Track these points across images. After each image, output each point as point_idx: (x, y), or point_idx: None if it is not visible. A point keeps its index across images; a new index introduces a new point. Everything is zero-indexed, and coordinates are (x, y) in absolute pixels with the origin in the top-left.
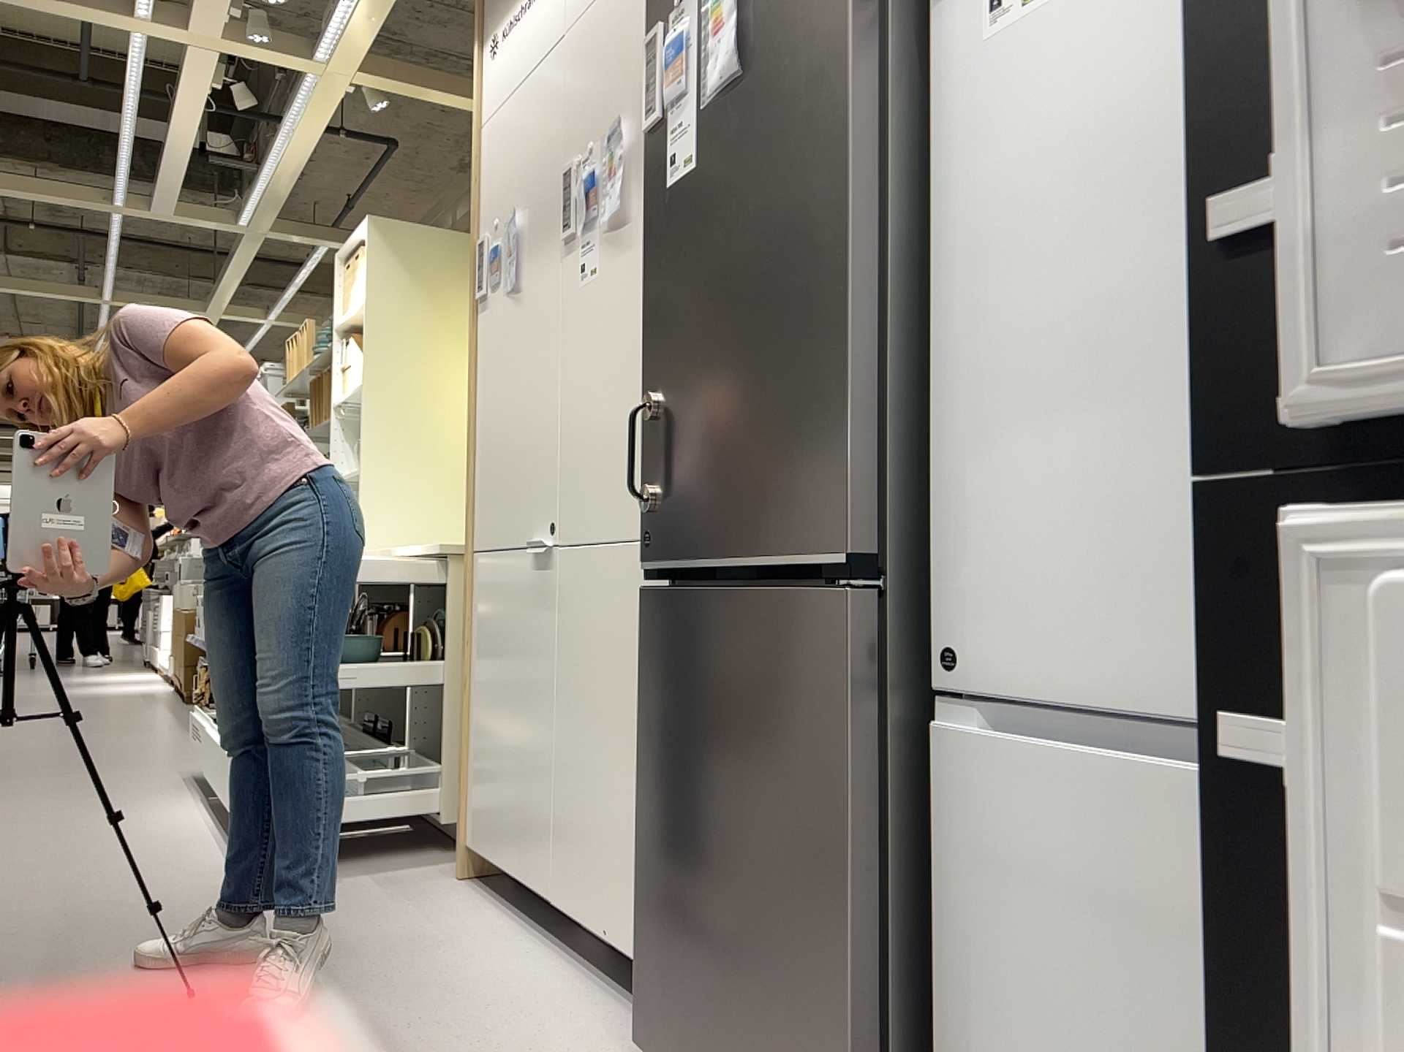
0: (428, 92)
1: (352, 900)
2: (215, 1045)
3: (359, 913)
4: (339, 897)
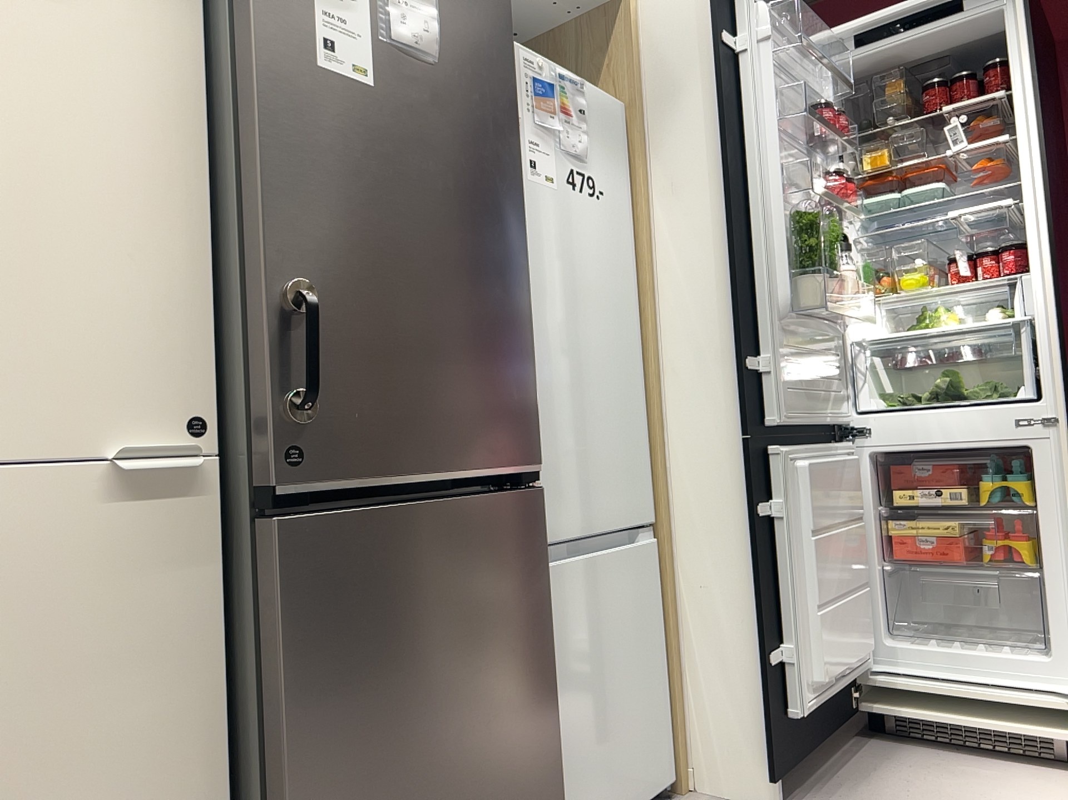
0: None
1: None
2: None
3: None
4: None
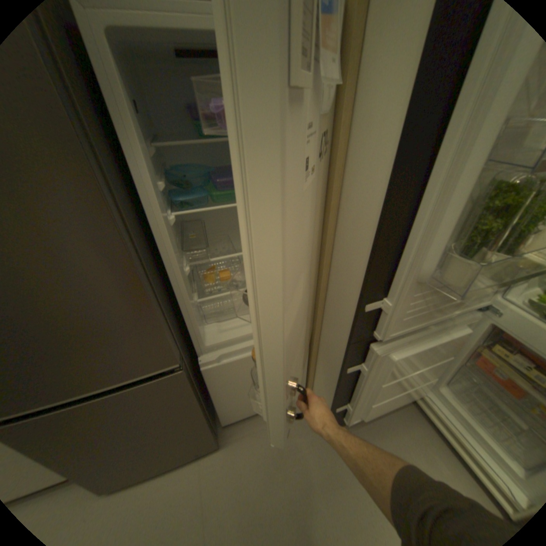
0: None
1: None
2: None
3: None
4: None
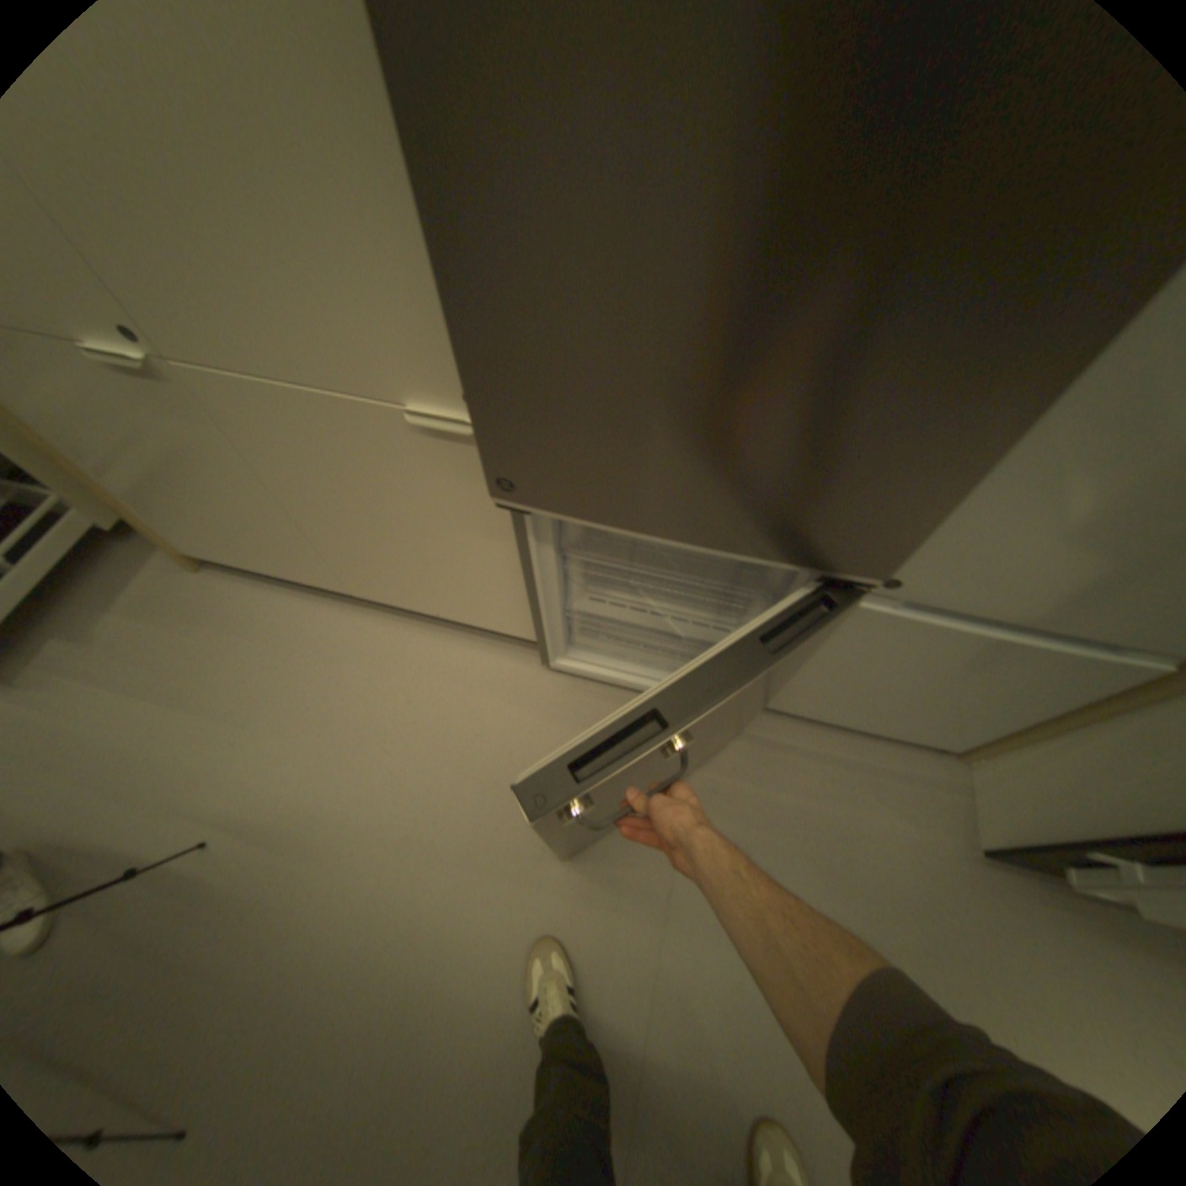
0: None
1: (140, 654)
2: (284, 862)
3: (171, 664)
4: (122, 656)
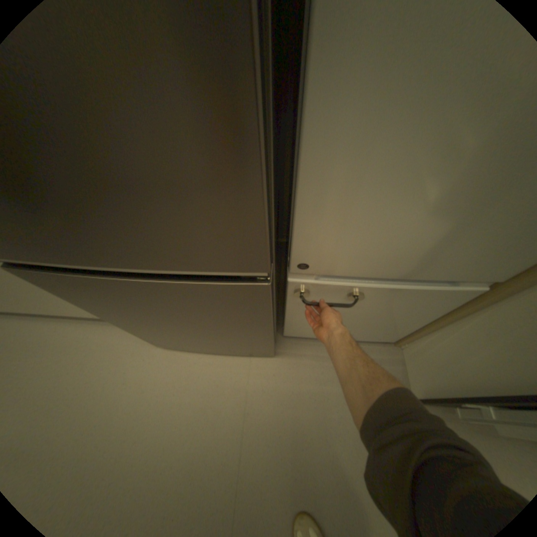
0: None
1: None
2: None
3: None
4: None
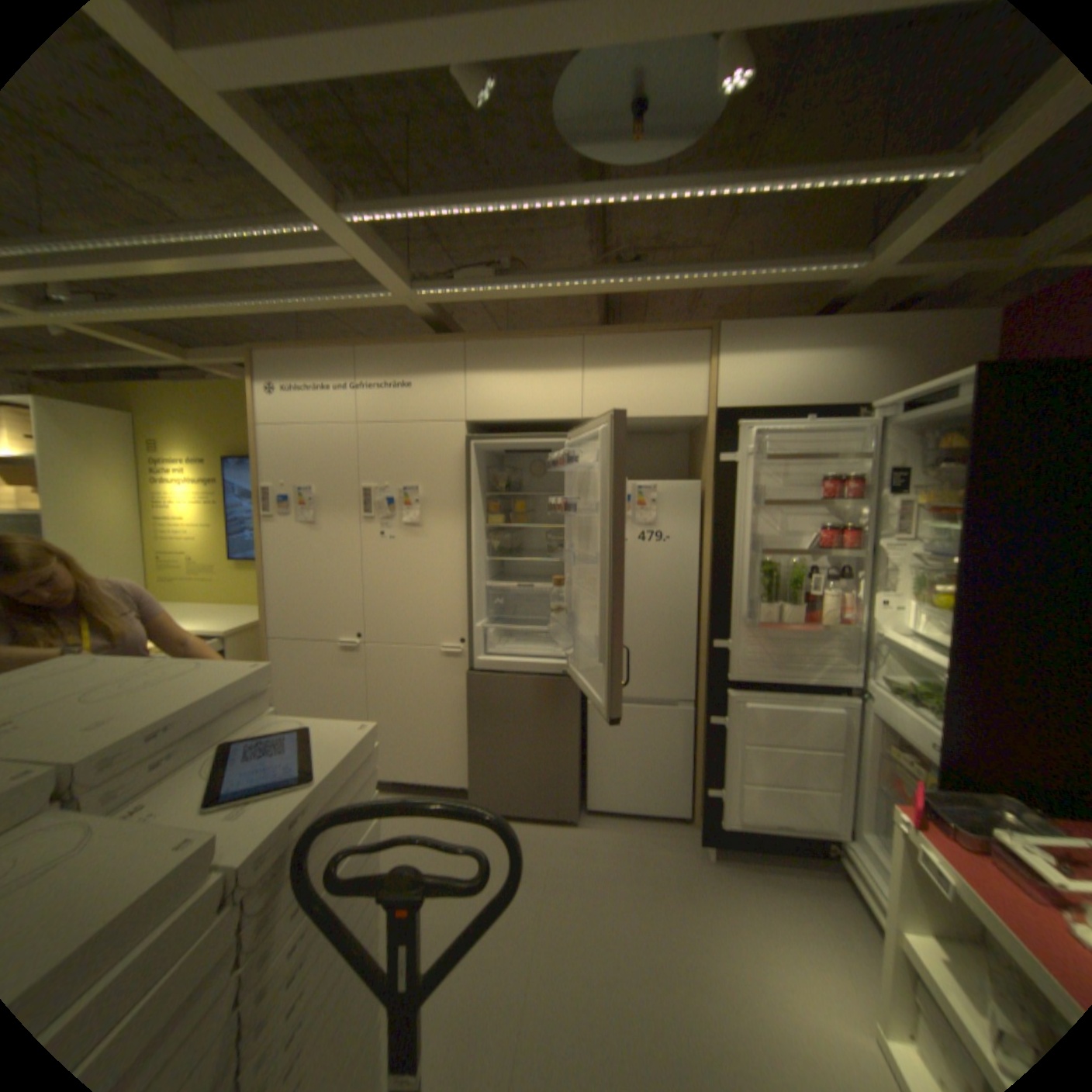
0: (121, 340)
1: None
2: None
3: None
4: None
